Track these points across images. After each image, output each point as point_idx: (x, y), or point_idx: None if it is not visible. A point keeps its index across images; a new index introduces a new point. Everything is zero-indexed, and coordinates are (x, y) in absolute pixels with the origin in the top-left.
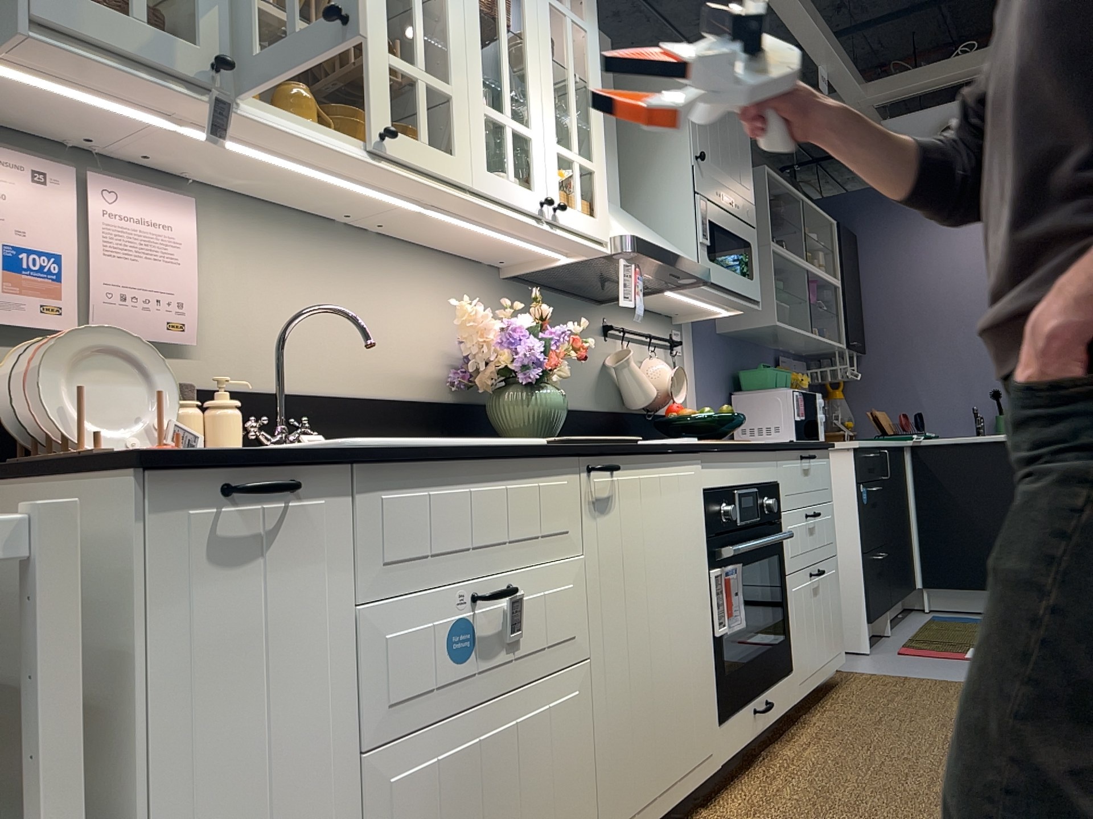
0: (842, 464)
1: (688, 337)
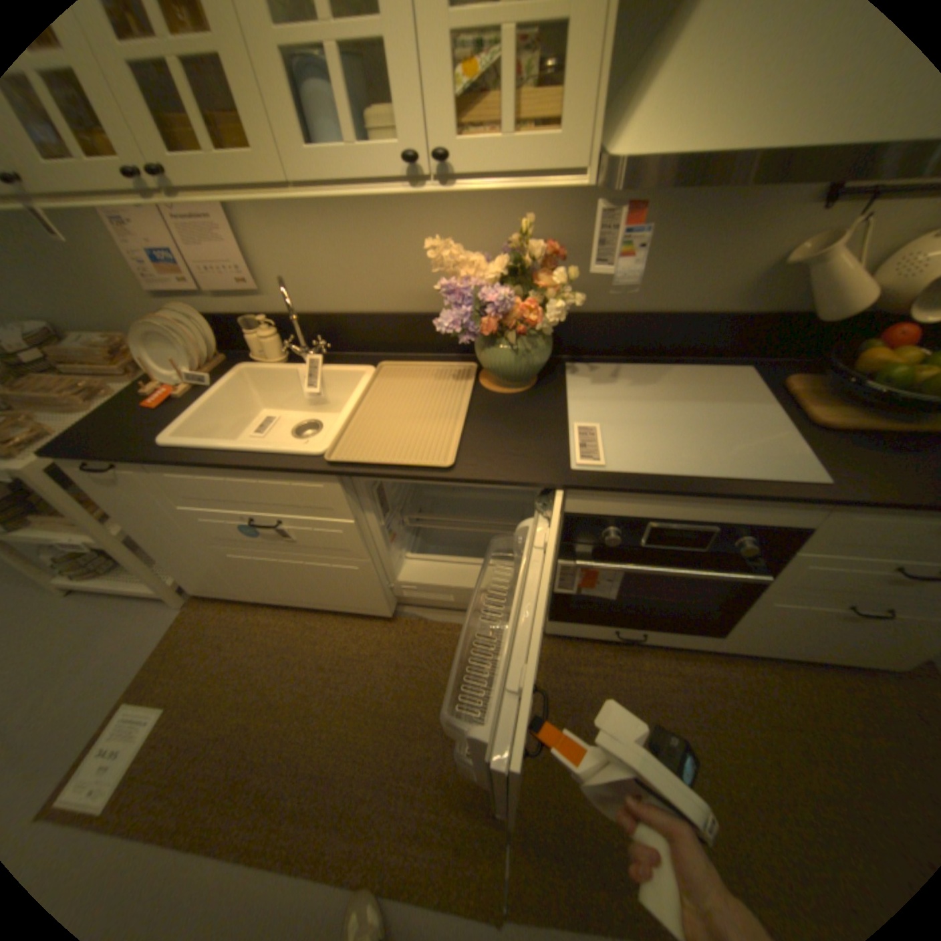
0: None
1: None
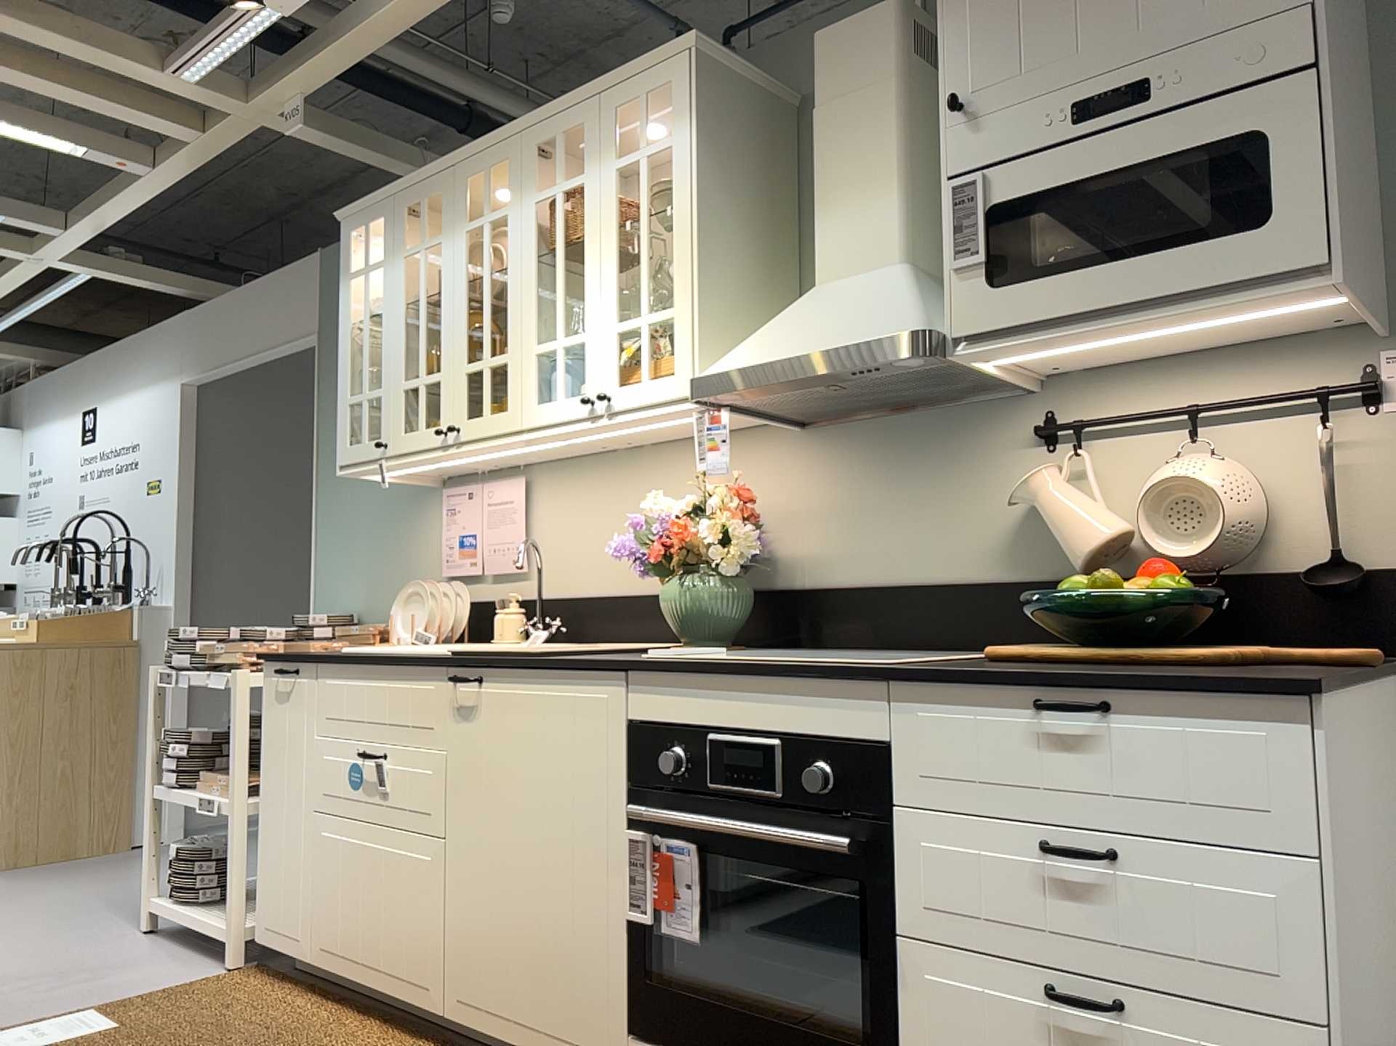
0: None
1: None
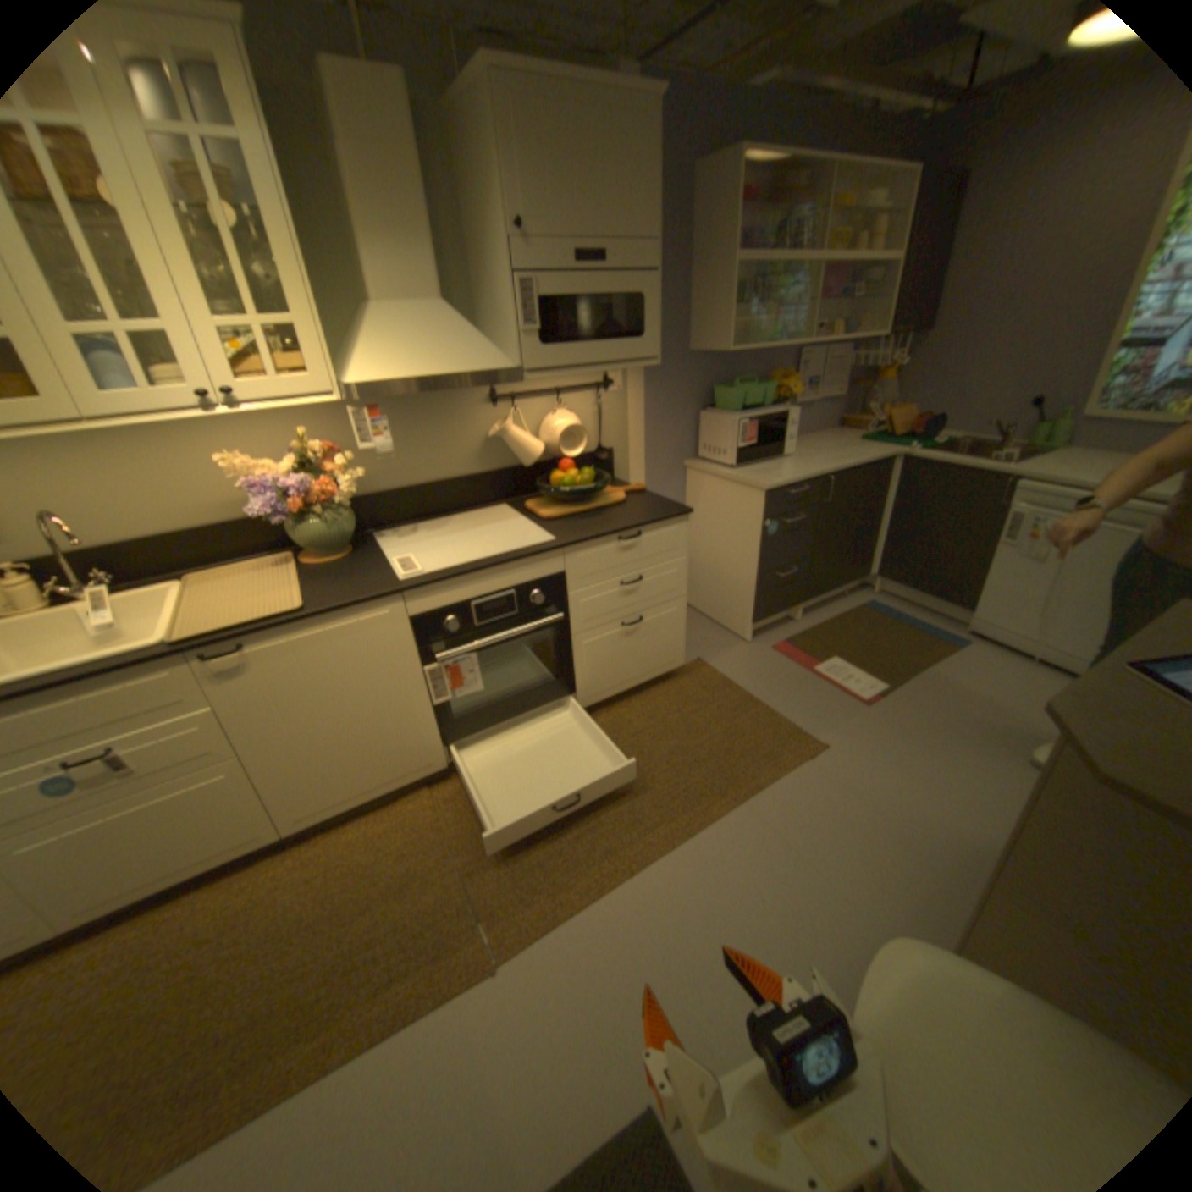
0: (755, 501)
1: (631, 371)
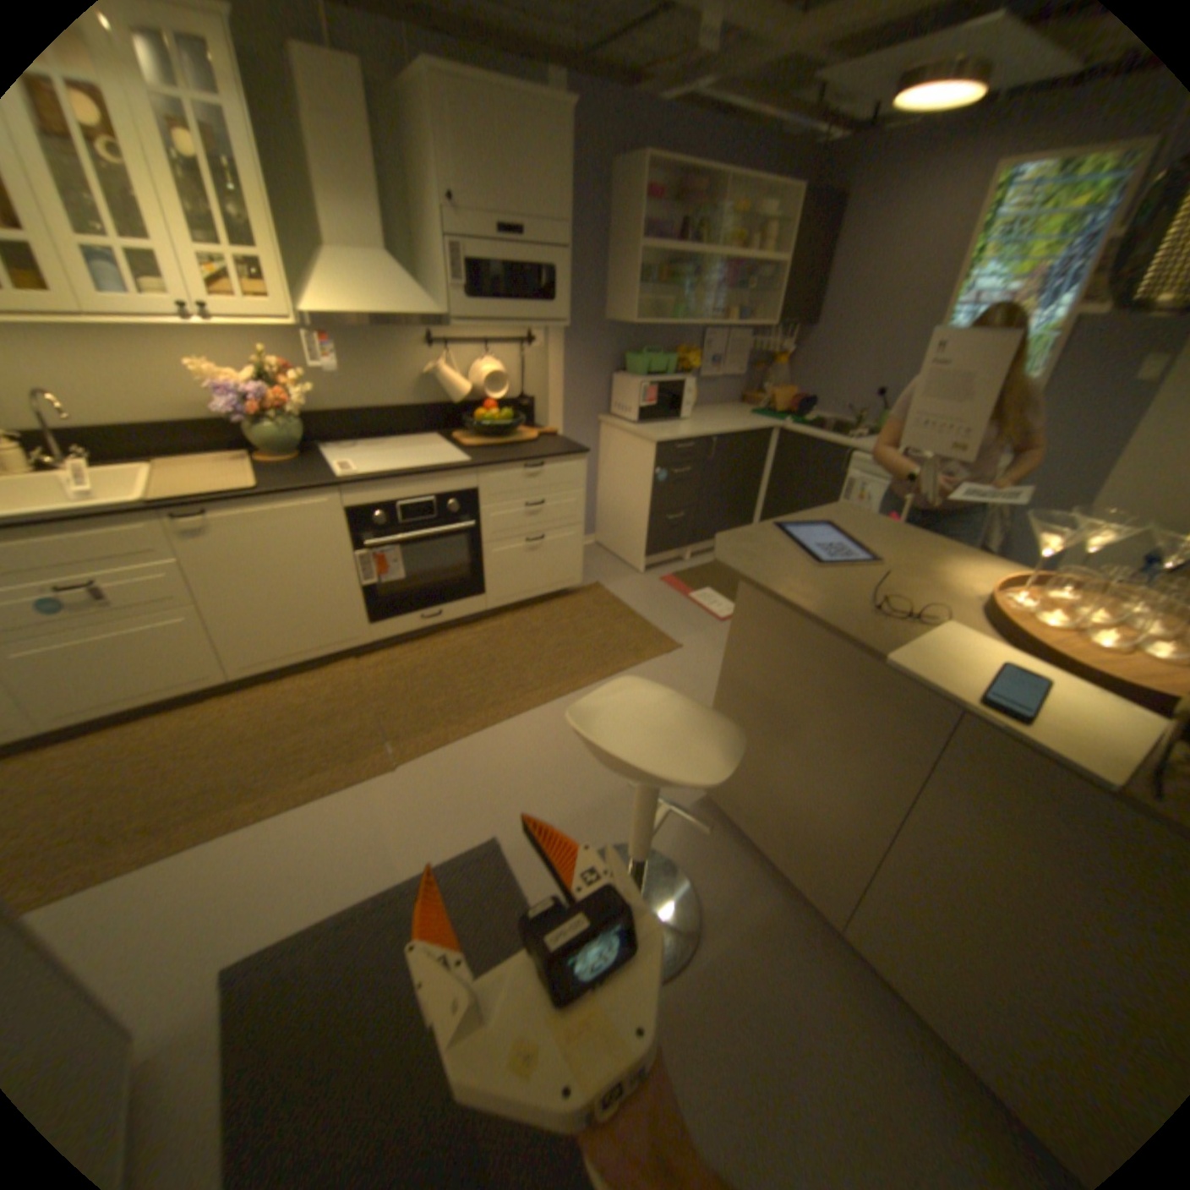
0: (650, 451)
1: (554, 330)
